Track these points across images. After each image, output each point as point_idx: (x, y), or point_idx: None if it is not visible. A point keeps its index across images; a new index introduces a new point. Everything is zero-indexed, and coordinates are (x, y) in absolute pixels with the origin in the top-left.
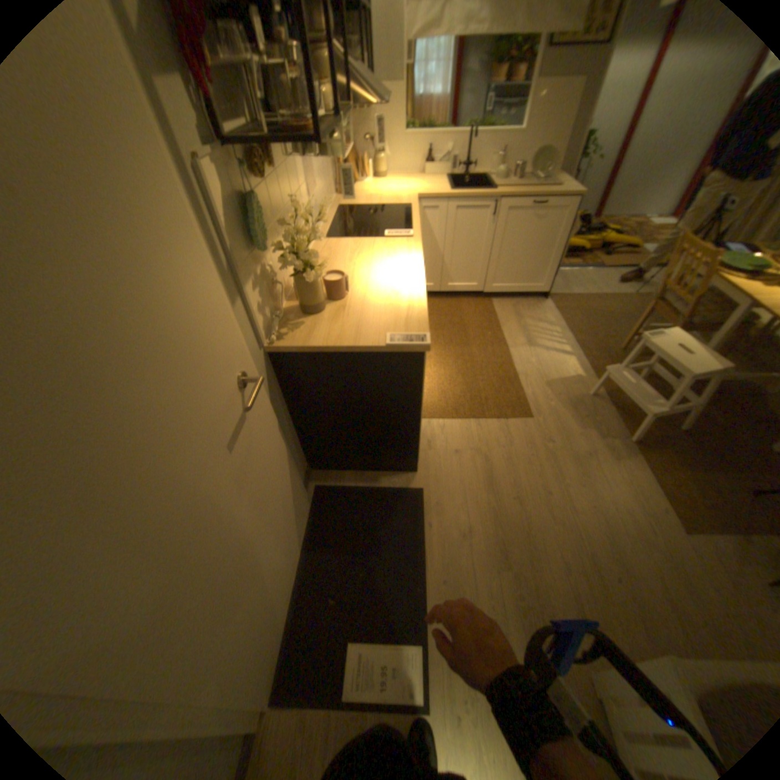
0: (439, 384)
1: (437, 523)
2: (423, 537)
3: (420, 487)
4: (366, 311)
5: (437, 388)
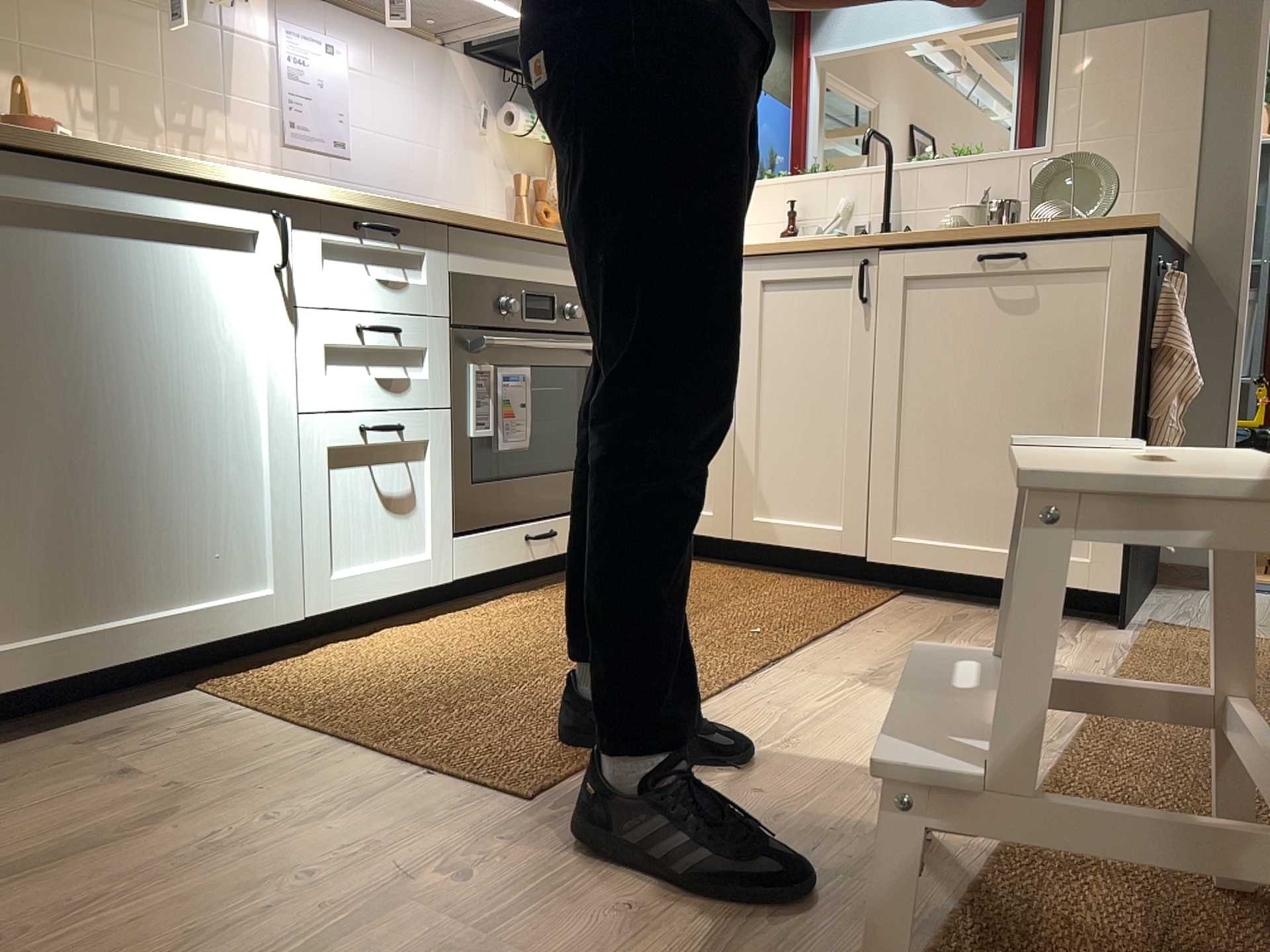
0: (395, 658)
1: None
2: None
3: None
4: None
5: (369, 662)
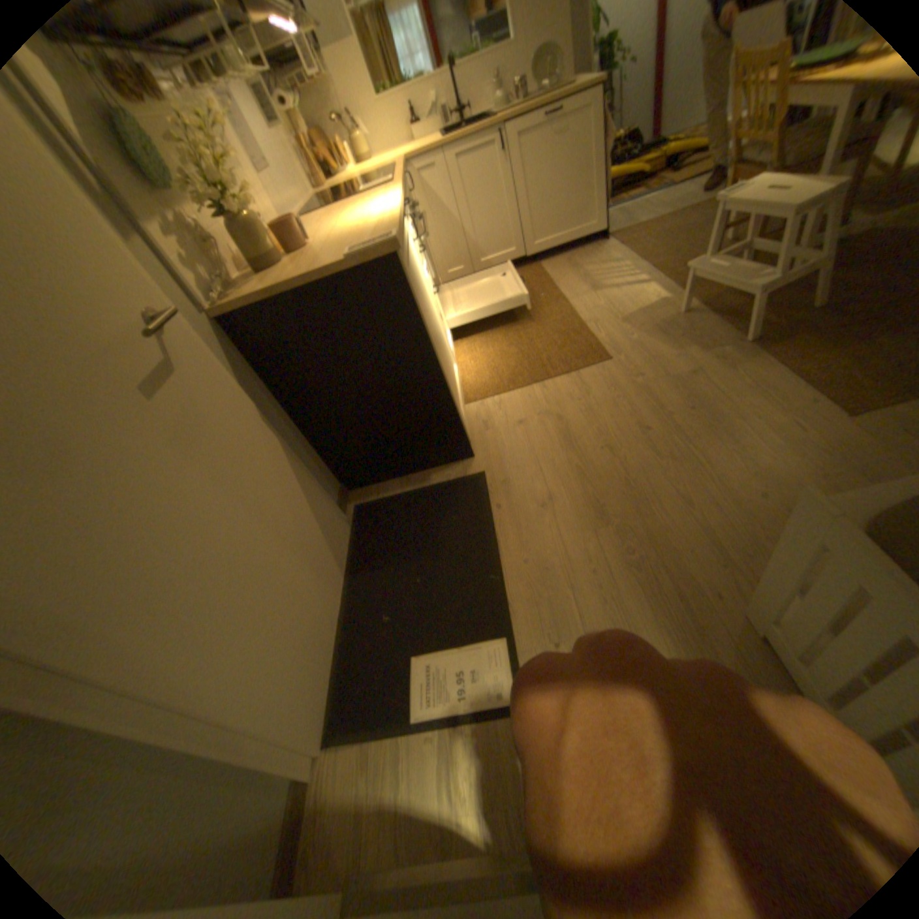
0: (487, 362)
1: (506, 501)
2: (491, 521)
3: (479, 471)
4: (326, 244)
5: (485, 367)
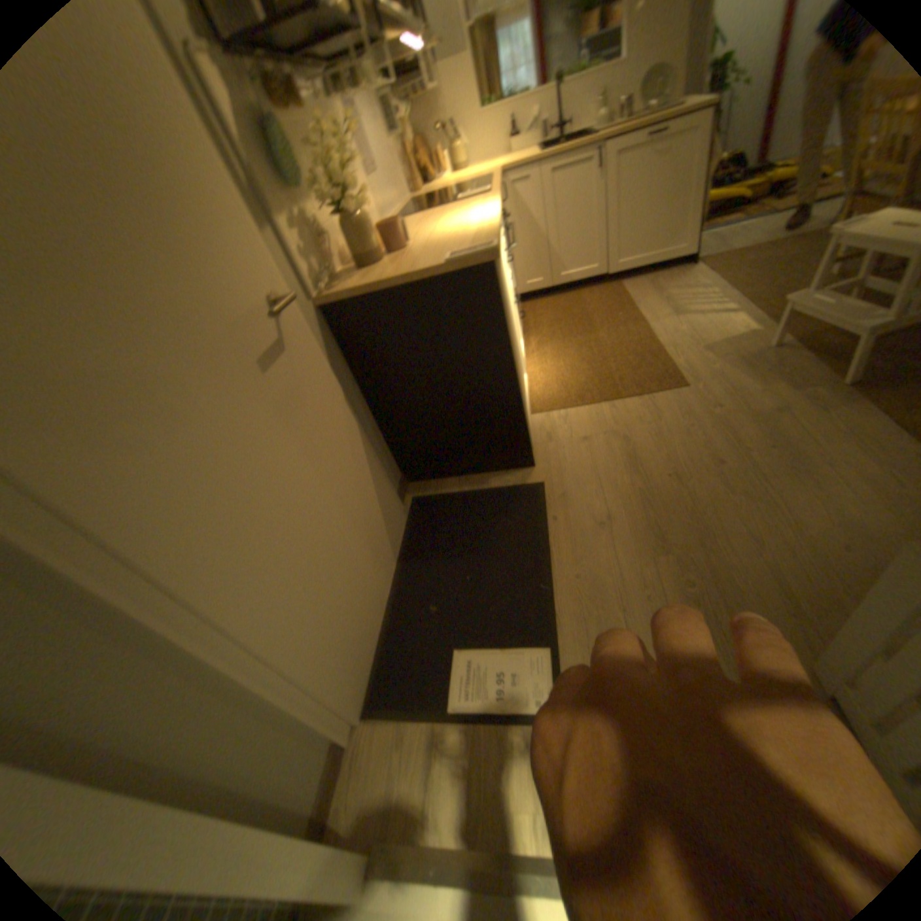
0: (556, 375)
1: (563, 515)
2: (545, 532)
3: (538, 481)
4: (425, 249)
5: (554, 380)
